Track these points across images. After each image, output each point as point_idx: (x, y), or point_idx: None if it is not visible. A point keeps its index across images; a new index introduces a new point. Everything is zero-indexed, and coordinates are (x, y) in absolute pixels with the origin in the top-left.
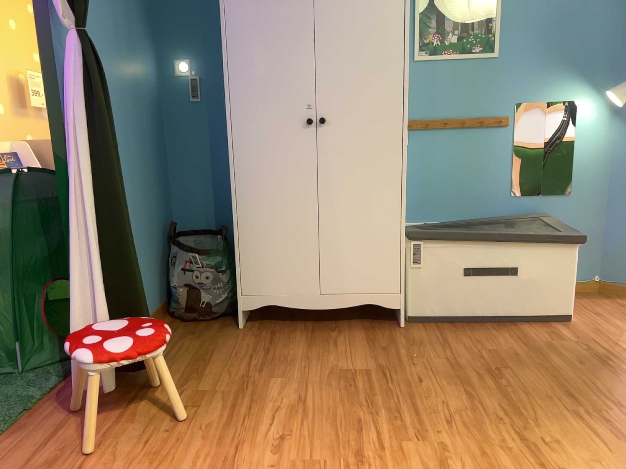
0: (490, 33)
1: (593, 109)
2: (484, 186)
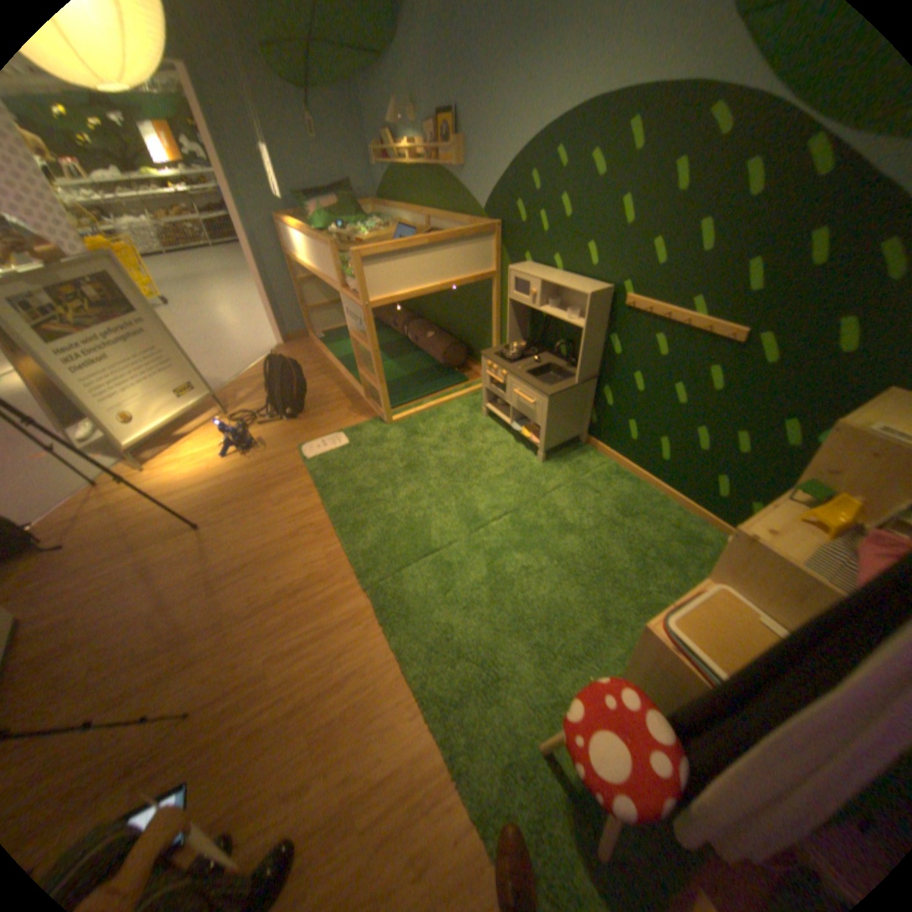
0: None
1: None
2: None
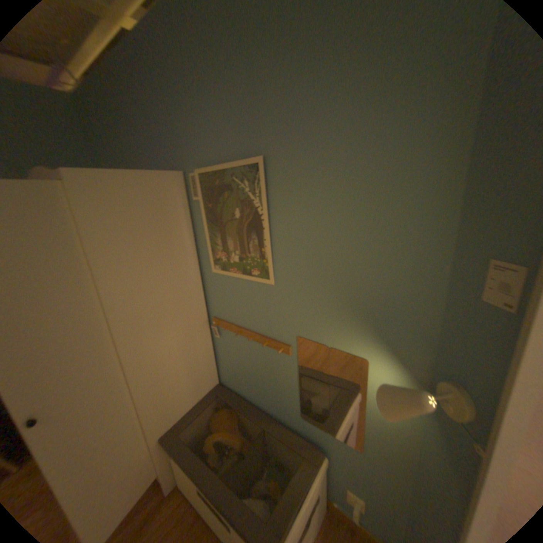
0: (264, 257)
1: (393, 378)
2: (277, 396)
